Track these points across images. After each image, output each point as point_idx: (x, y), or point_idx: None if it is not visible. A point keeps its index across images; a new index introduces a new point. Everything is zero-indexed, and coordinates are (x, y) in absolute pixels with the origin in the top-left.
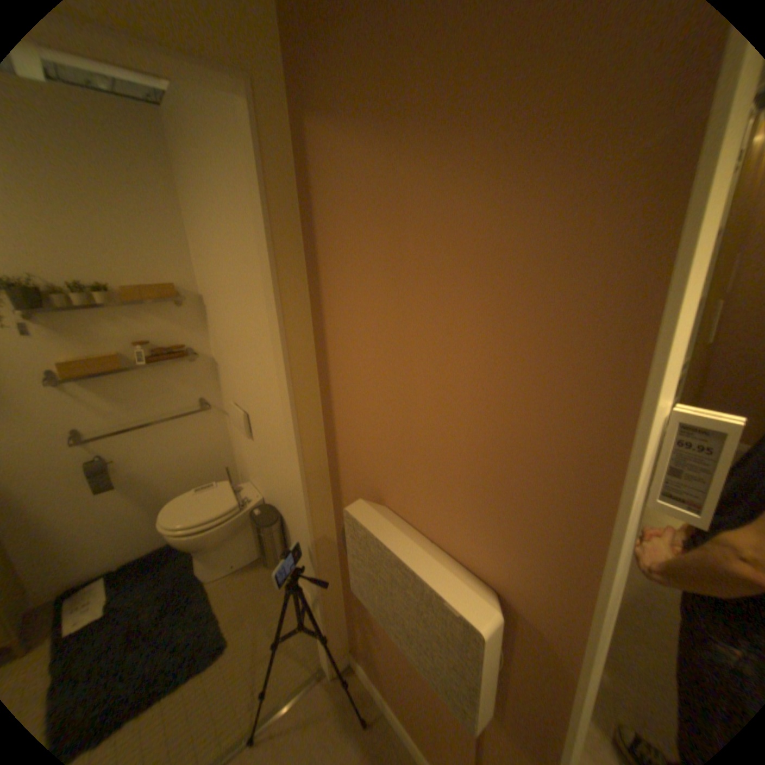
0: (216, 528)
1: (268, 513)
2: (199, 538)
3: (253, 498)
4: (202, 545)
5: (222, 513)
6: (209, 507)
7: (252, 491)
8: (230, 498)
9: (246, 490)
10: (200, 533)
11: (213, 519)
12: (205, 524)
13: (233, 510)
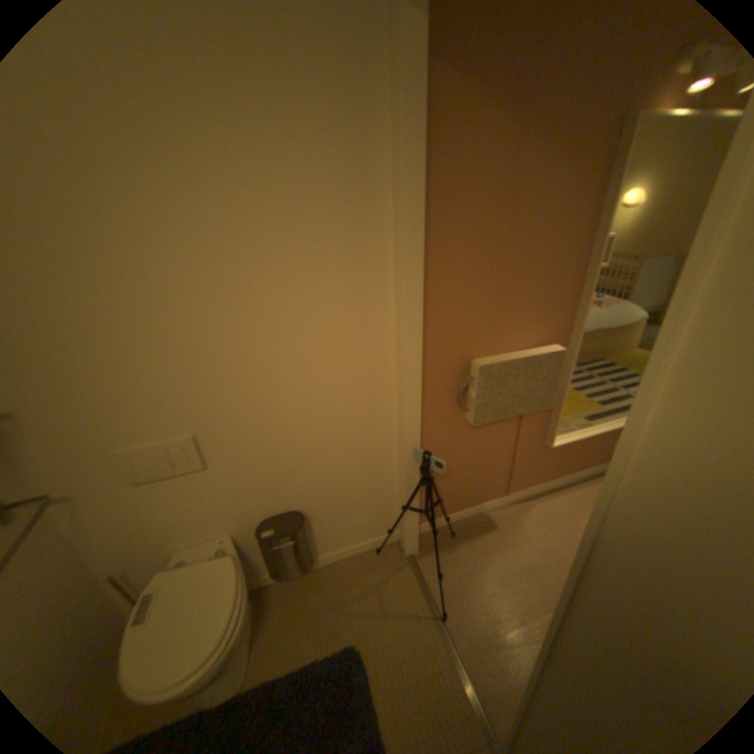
0: (241, 596)
1: (279, 522)
2: (240, 622)
3: (217, 549)
4: (242, 631)
5: (231, 579)
6: (200, 597)
7: (200, 549)
8: (207, 567)
9: (188, 557)
10: (235, 619)
11: (233, 591)
12: (234, 603)
13: (233, 566)
